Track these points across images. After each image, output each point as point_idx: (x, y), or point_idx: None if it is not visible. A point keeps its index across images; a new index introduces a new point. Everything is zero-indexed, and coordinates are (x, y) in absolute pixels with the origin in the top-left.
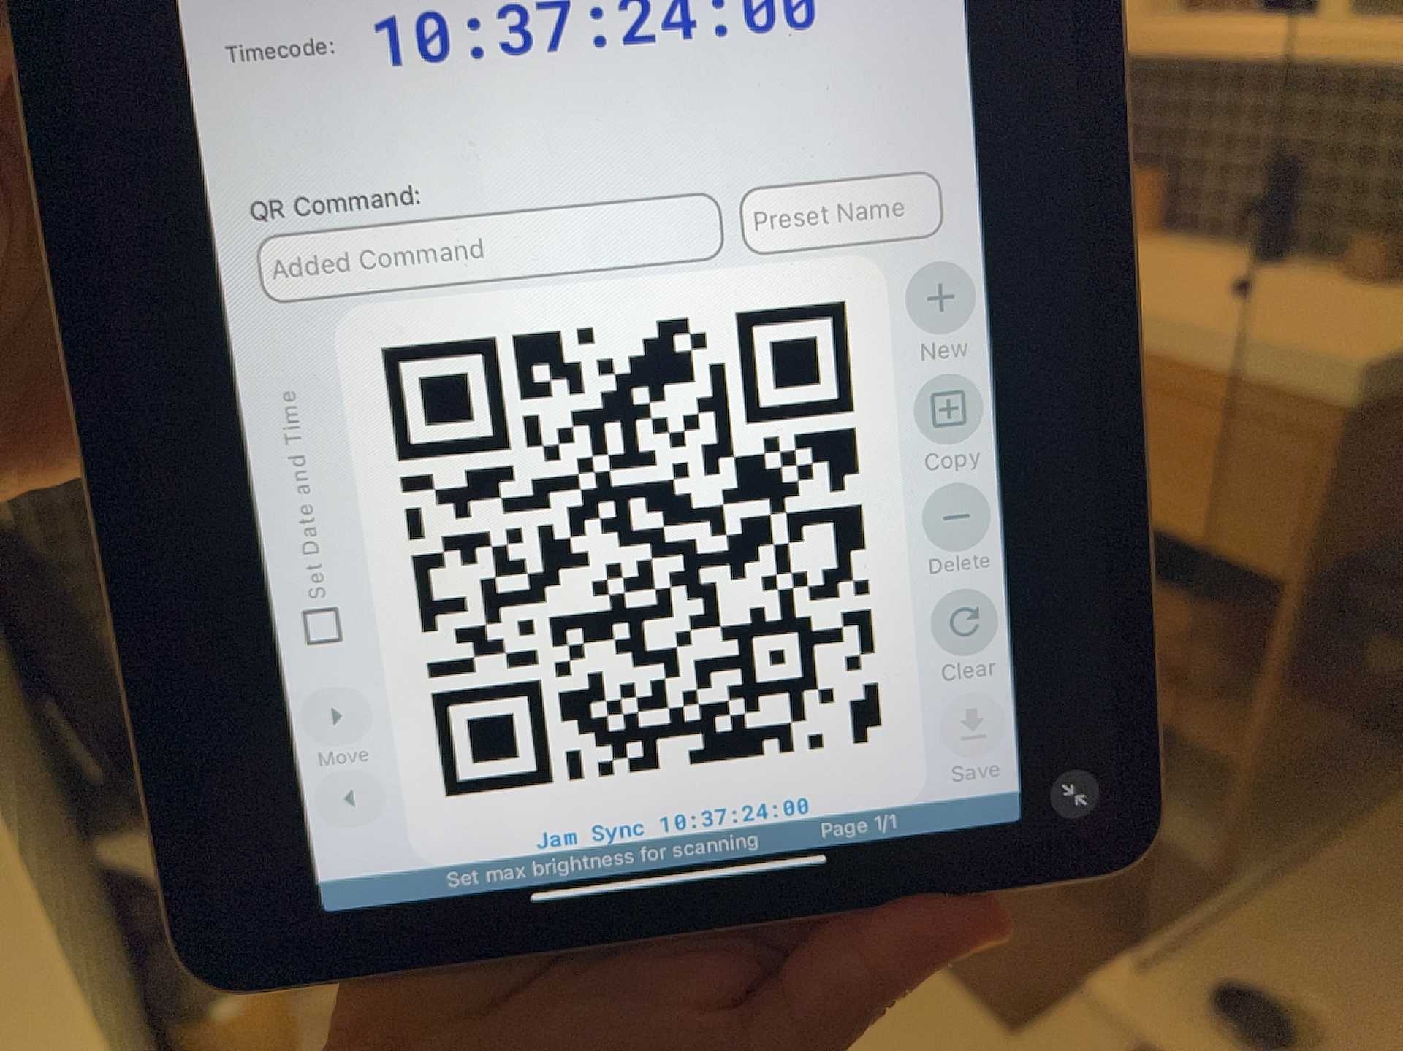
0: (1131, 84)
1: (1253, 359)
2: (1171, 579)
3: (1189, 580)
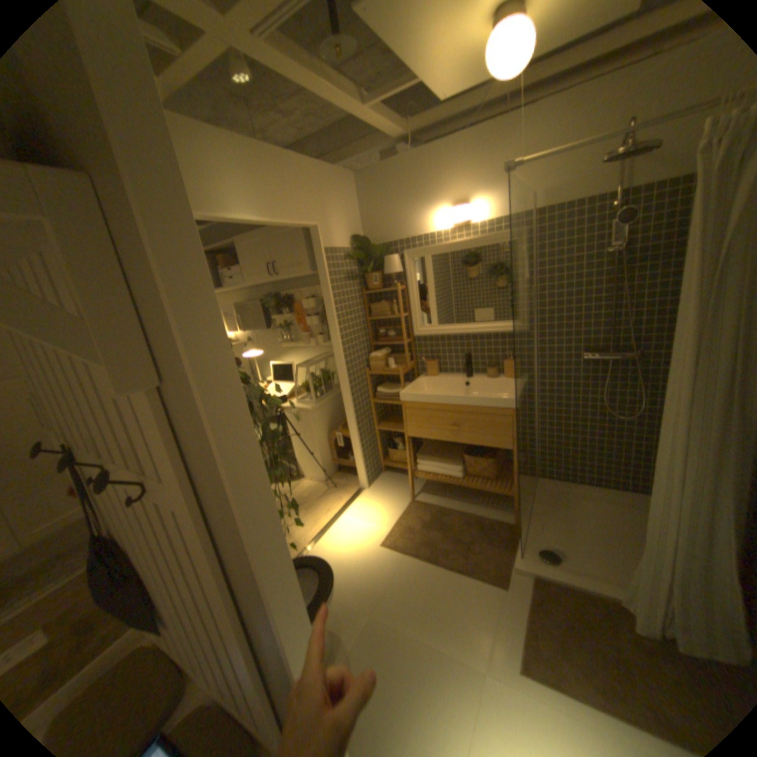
0: (420, 341)
1: (486, 401)
2: (471, 453)
3: (475, 452)
